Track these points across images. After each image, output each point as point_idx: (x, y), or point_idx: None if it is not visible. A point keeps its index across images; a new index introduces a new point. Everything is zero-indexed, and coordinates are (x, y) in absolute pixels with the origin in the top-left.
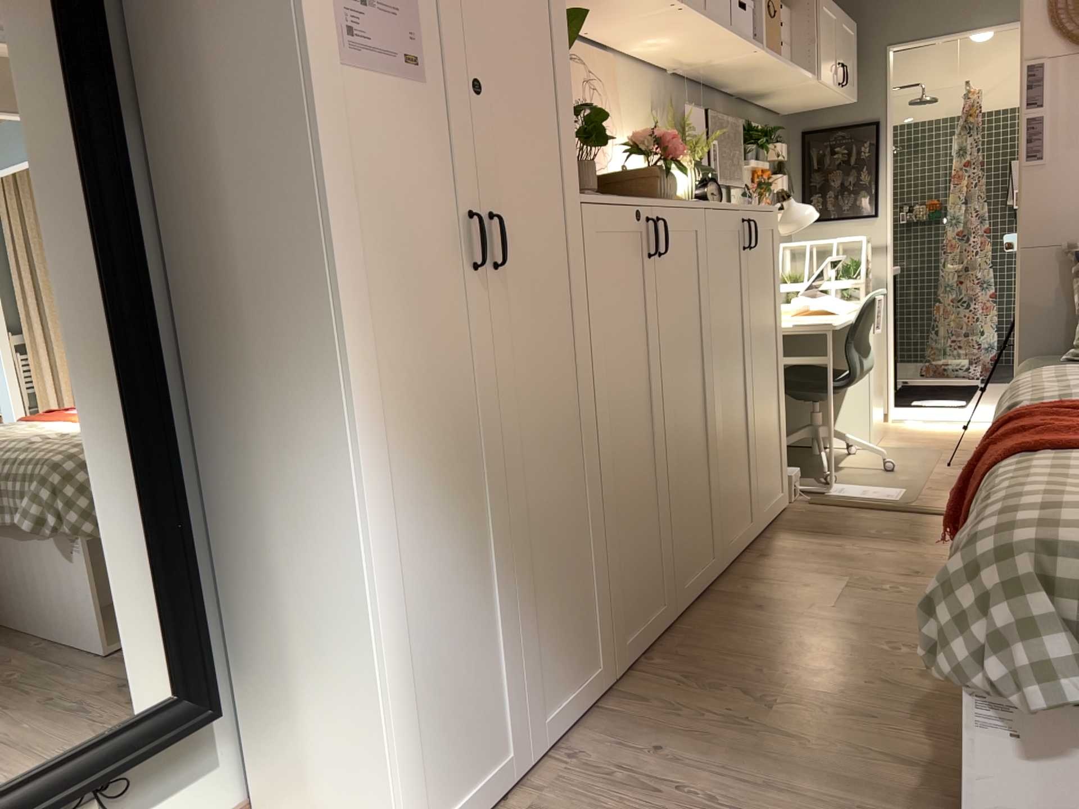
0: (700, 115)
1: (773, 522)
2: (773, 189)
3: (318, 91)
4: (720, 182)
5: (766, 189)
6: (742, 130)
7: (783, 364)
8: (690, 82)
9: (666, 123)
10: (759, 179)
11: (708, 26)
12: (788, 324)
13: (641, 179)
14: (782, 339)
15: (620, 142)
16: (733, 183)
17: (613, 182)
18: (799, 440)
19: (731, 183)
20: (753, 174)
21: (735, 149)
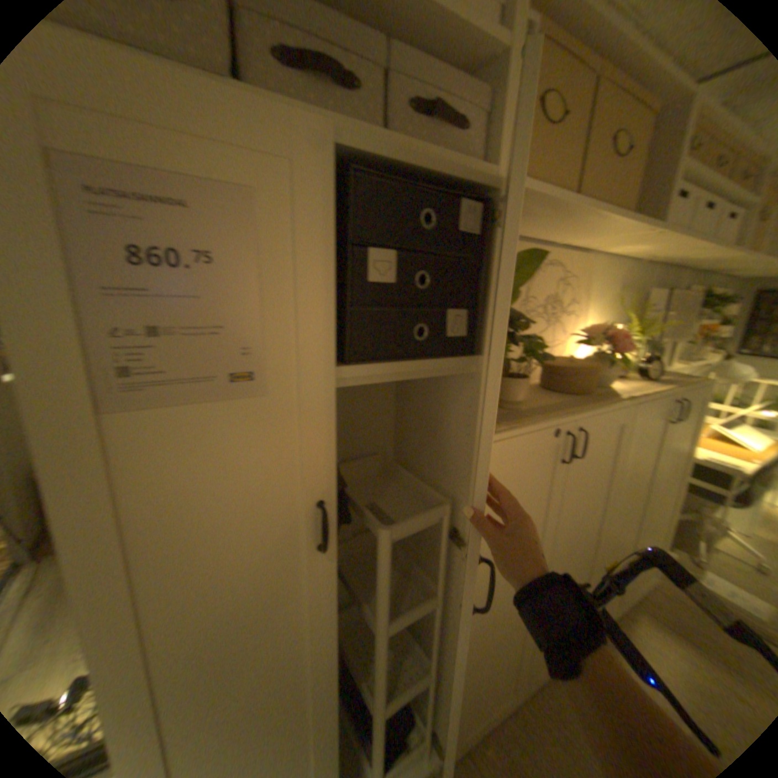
0: (665, 288)
1: (640, 599)
2: (717, 336)
3: (61, 456)
4: (668, 342)
5: (711, 335)
6: (703, 295)
7: (684, 494)
8: (663, 265)
9: (632, 300)
10: (707, 332)
11: (690, 241)
12: (699, 454)
13: (582, 377)
14: (689, 478)
15: (581, 324)
16: (681, 340)
17: (556, 373)
18: (683, 520)
19: (679, 340)
20: (702, 326)
21: (690, 310)
